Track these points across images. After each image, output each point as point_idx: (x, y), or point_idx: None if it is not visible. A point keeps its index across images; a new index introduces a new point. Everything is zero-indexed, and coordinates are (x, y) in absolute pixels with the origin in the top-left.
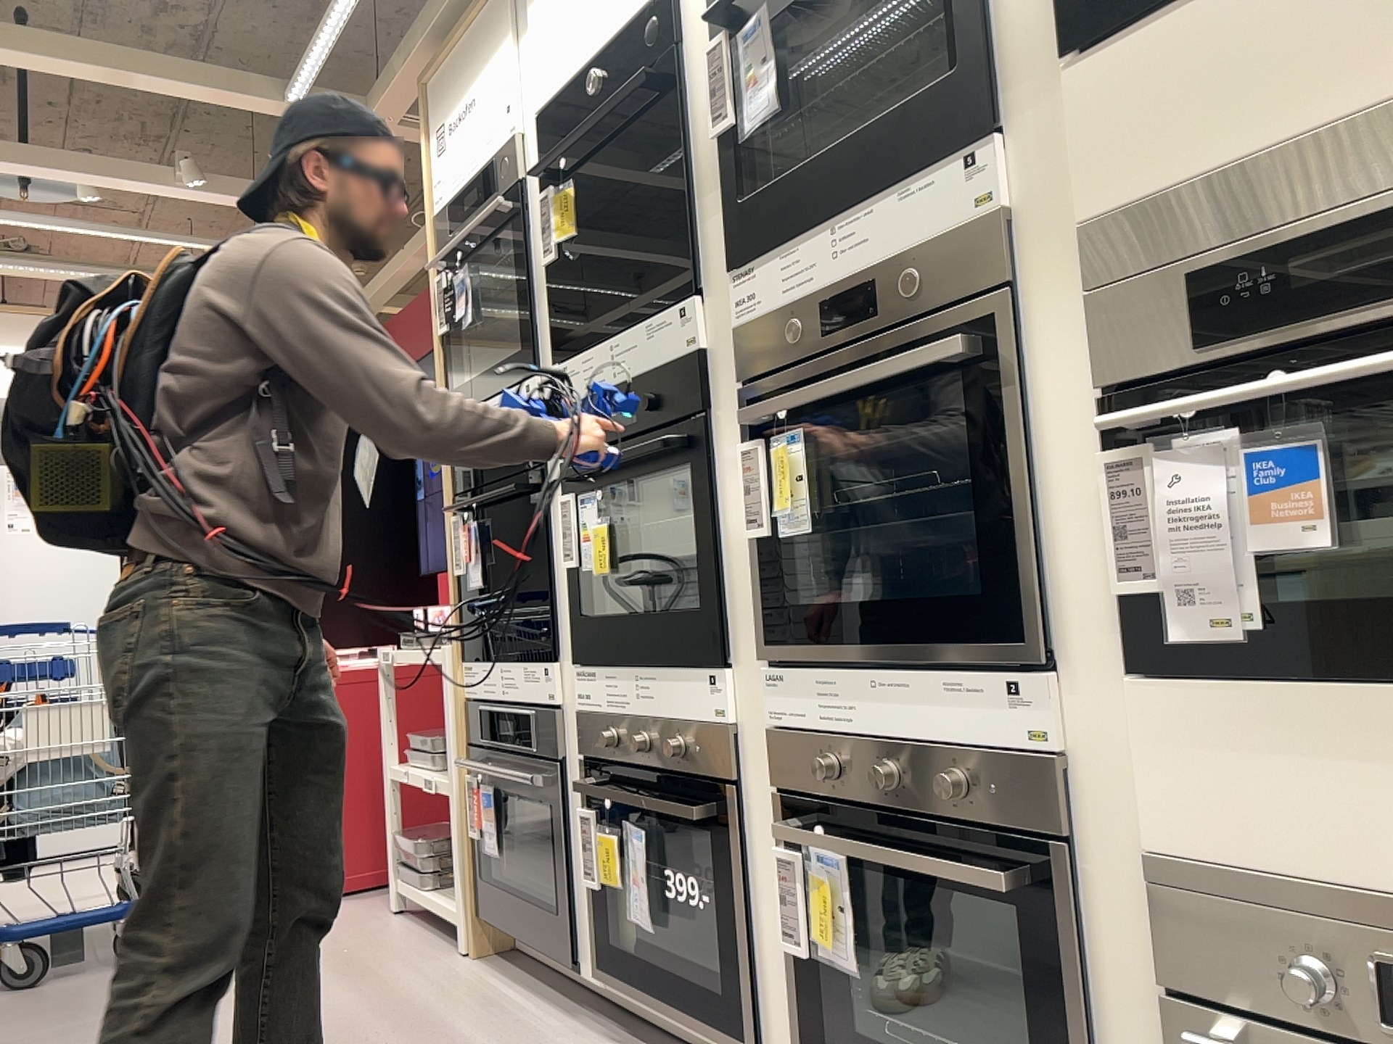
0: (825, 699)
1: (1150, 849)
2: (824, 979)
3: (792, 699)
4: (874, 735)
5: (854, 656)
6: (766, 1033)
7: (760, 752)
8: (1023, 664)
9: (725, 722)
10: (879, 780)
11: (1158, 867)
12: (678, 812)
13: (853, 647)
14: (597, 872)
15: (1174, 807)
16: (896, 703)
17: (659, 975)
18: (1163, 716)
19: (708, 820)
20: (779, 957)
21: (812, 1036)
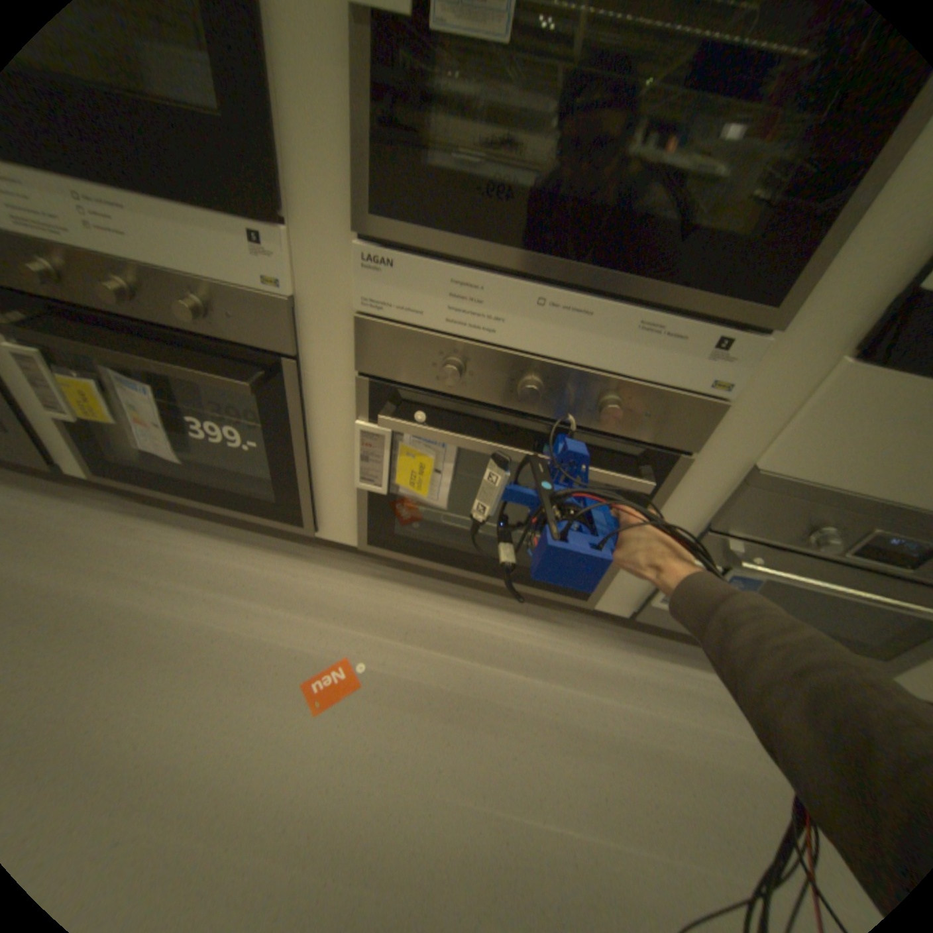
0: (459, 299)
1: (767, 467)
2: (397, 500)
3: (405, 287)
4: (521, 348)
5: (528, 263)
6: (316, 515)
7: (333, 329)
8: (756, 323)
9: (282, 291)
10: (532, 395)
11: (766, 478)
12: (222, 382)
13: (530, 251)
14: (69, 407)
15: (809, 448)
16: (565, 324)
17: (188, 483)
18: (859, 392)
19: (251, 383)
20: (341, 482)
21: (376, 525)
